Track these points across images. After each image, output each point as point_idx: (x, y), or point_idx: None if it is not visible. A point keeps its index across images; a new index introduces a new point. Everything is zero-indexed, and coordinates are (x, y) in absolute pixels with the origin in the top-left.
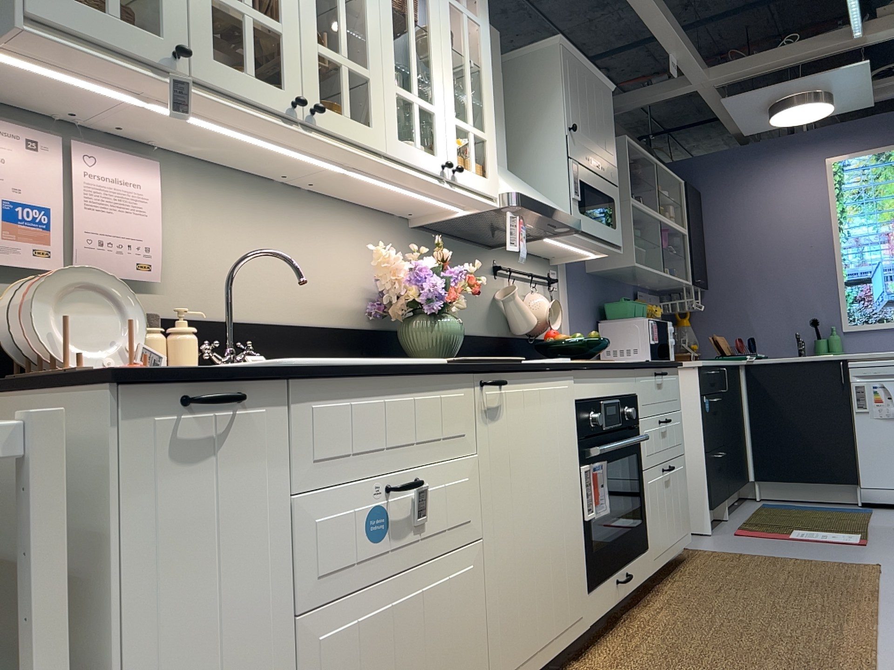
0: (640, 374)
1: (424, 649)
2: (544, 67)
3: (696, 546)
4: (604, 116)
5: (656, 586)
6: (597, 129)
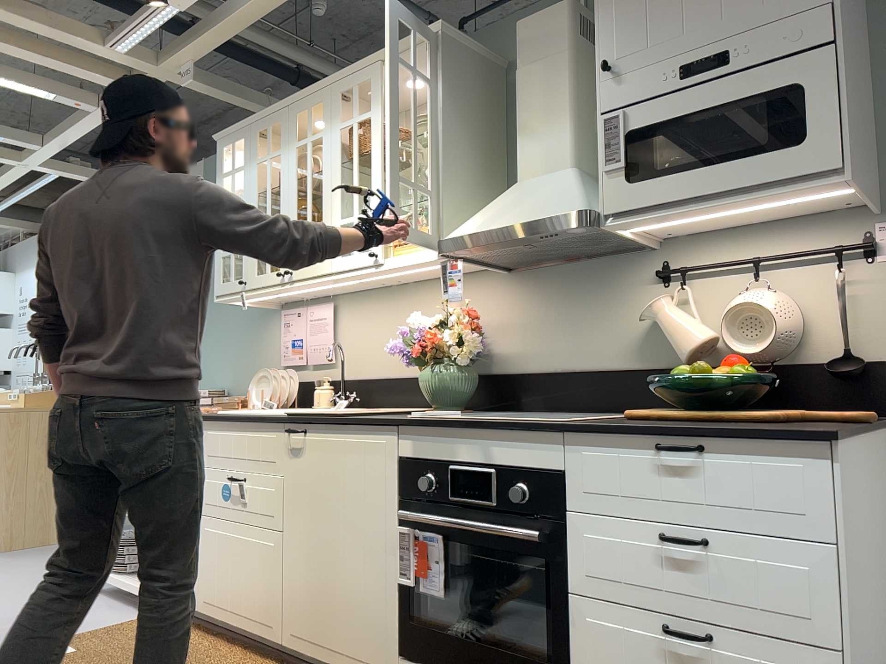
0: (577, 441)
1: (243, 569)
2: None
3: None
4: None
5: None
6: None
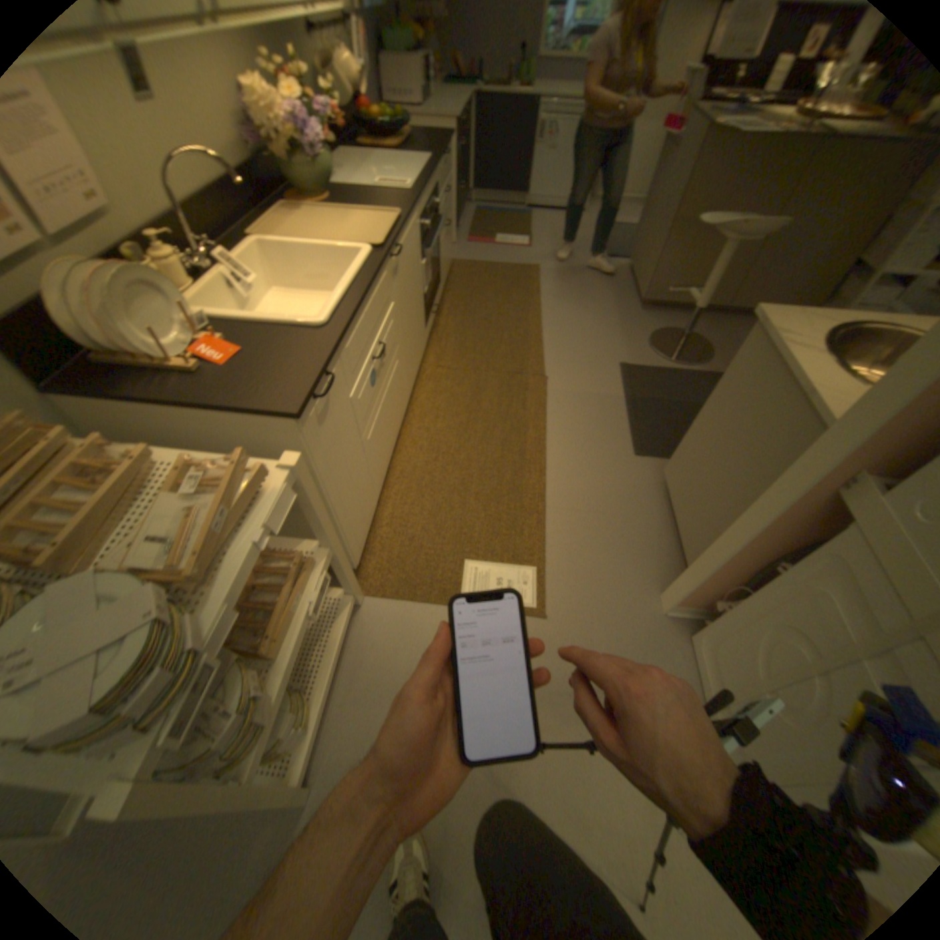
0: (440, 164)
1: (392, 409)
2: None
3: (451, 257)
4: None
5: (441, 299)
6: None
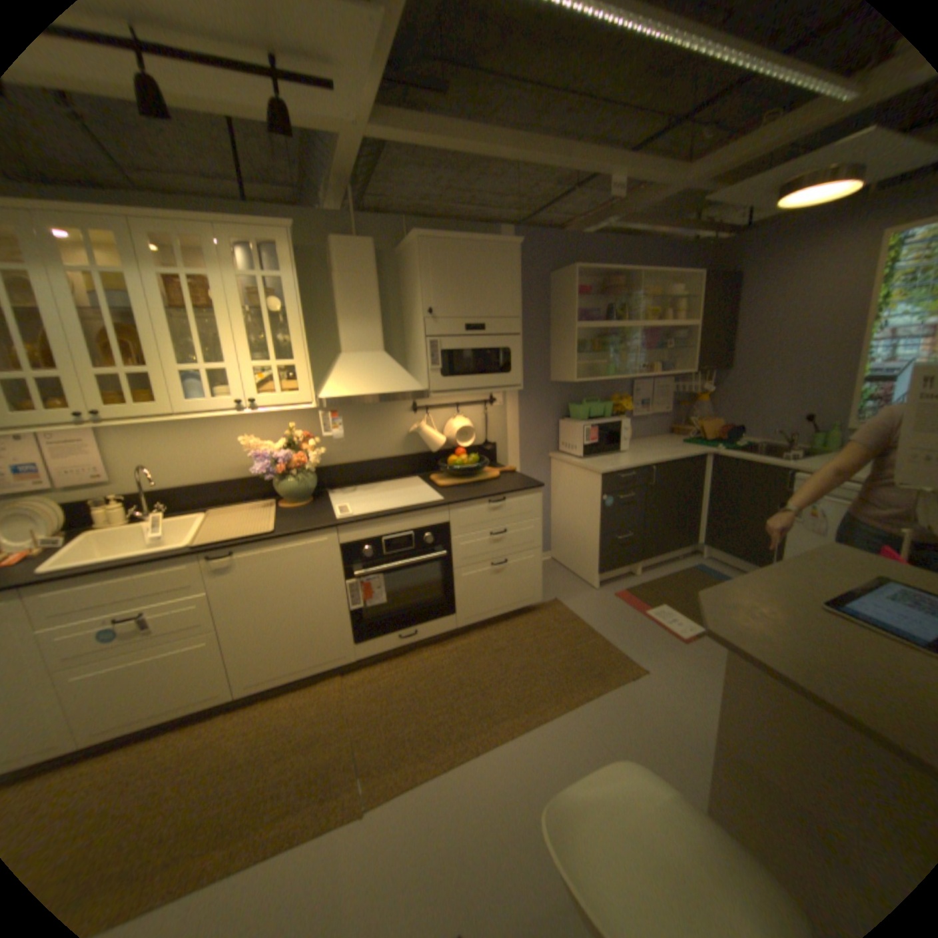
0: (455, 508)
1: (161, 680)
2: (413, 256)
3: (567, 599)
4: (496, 276)
5: (472, 632)
6: (480, 294)
